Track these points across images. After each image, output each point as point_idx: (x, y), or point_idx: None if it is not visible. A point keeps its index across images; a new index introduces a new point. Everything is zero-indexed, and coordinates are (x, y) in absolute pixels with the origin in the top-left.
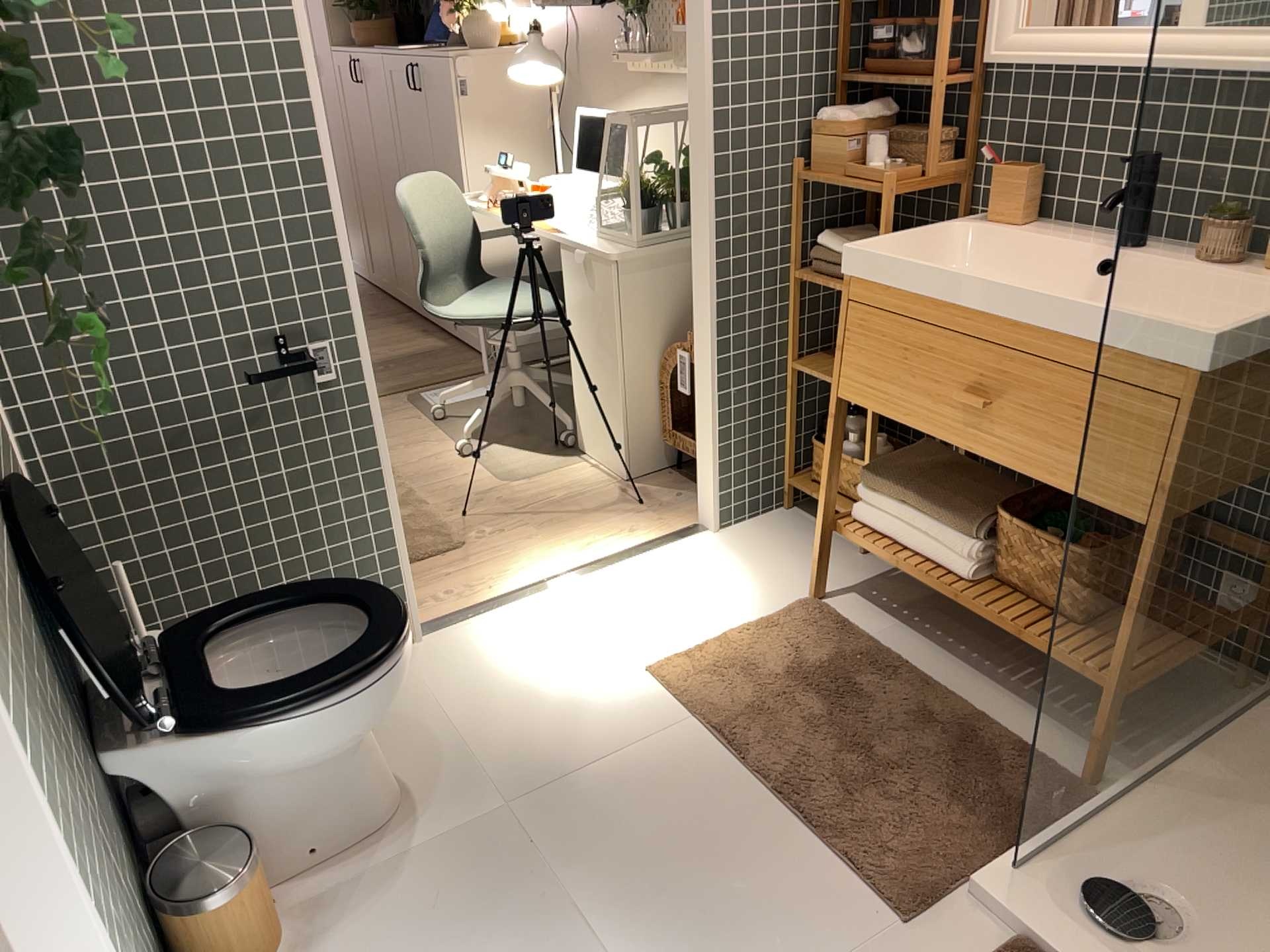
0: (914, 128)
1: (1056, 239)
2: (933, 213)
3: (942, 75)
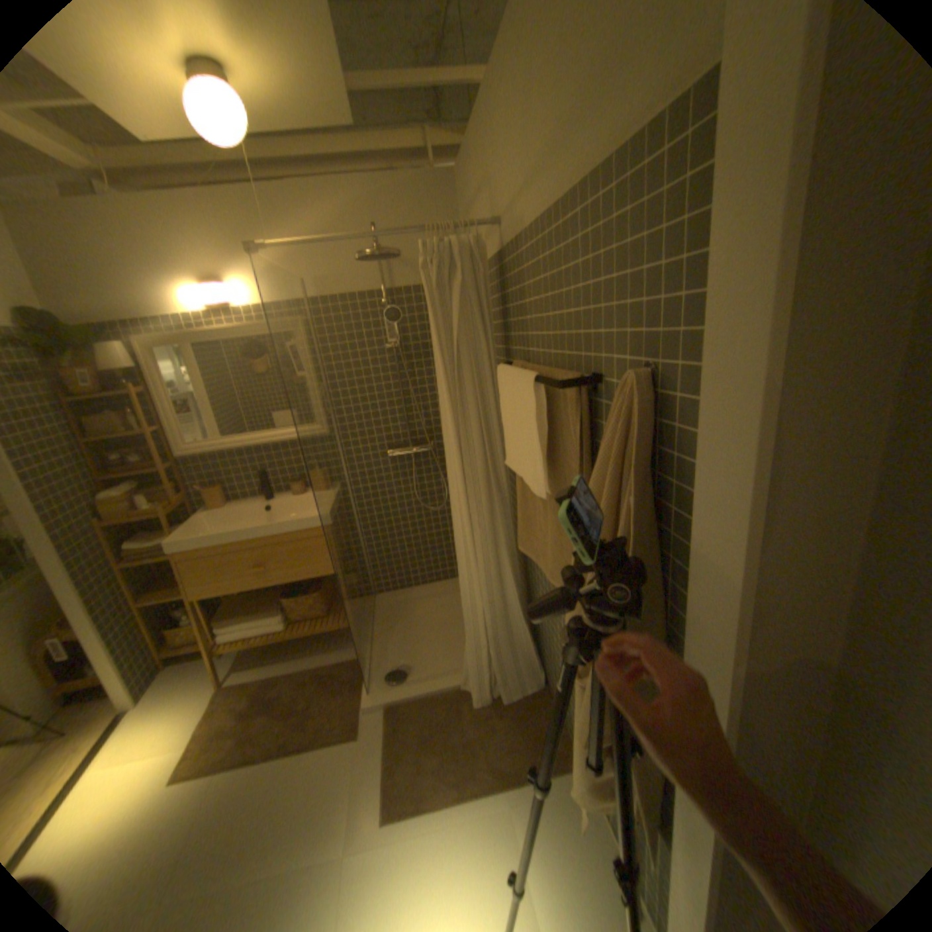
0: (146, 487)
1: (241, 506)
2: (179, 515)
3: (152, 465)
